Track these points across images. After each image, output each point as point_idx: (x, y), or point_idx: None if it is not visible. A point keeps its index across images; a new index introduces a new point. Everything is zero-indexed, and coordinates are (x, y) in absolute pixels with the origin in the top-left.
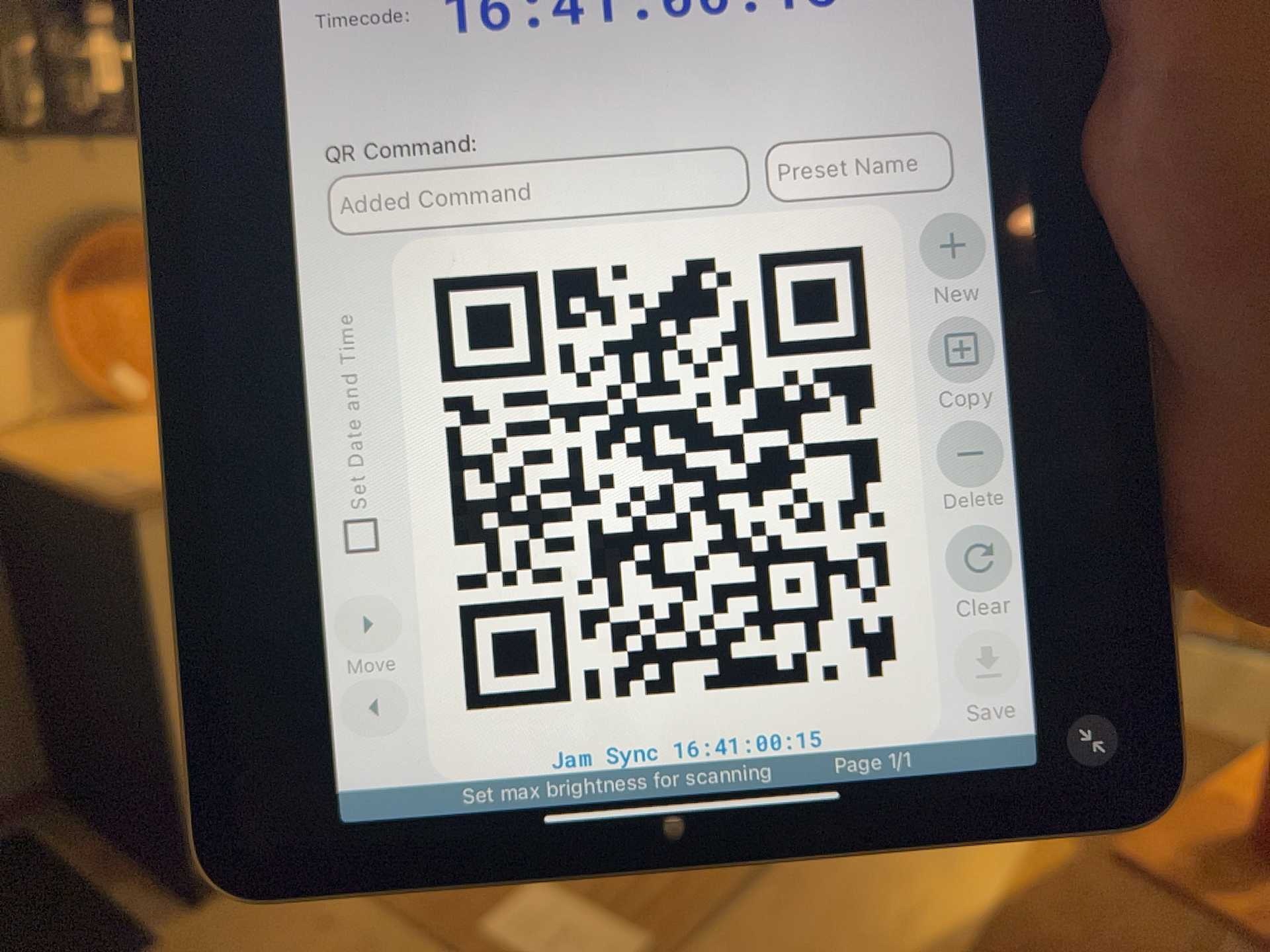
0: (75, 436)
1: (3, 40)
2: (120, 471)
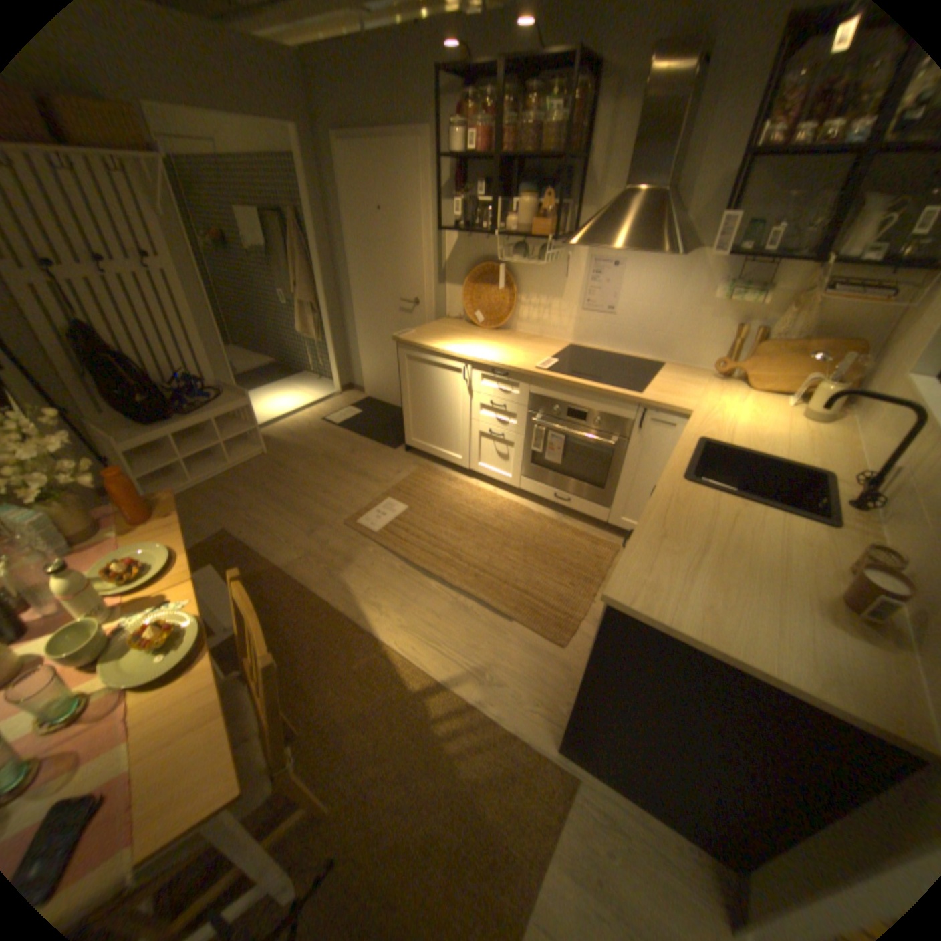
0: (450, 325)
1: (464, 197)
2: (411, 333)
